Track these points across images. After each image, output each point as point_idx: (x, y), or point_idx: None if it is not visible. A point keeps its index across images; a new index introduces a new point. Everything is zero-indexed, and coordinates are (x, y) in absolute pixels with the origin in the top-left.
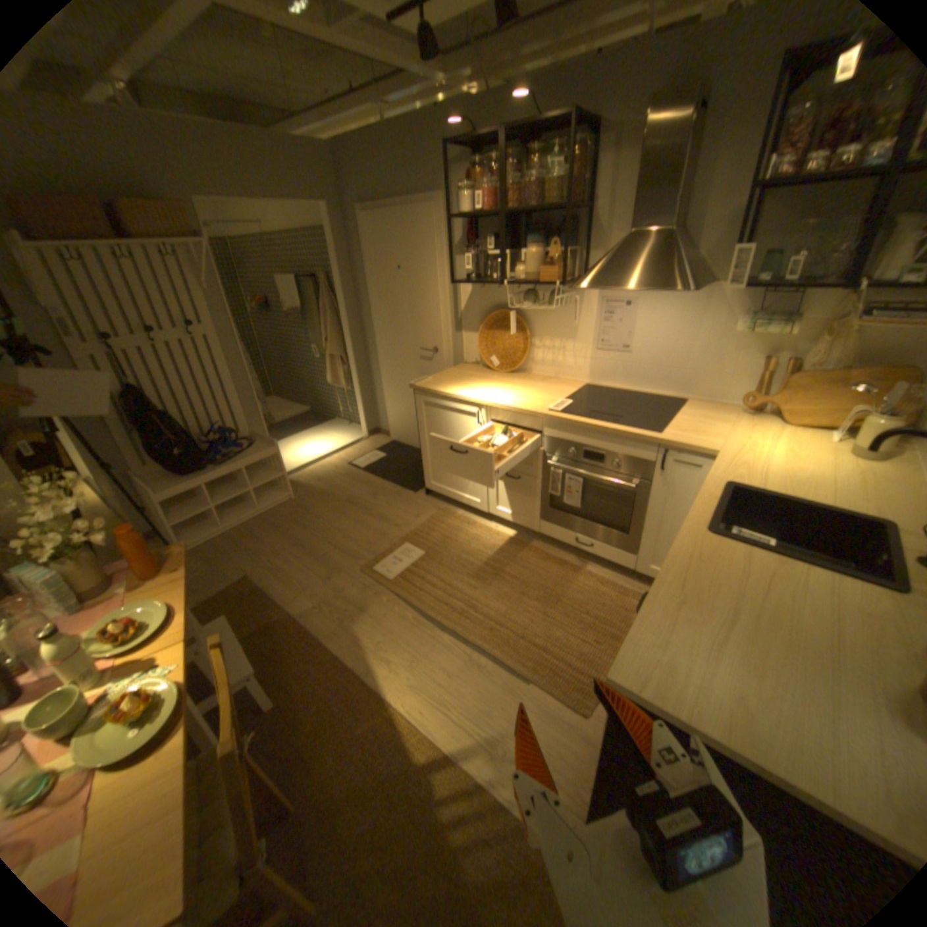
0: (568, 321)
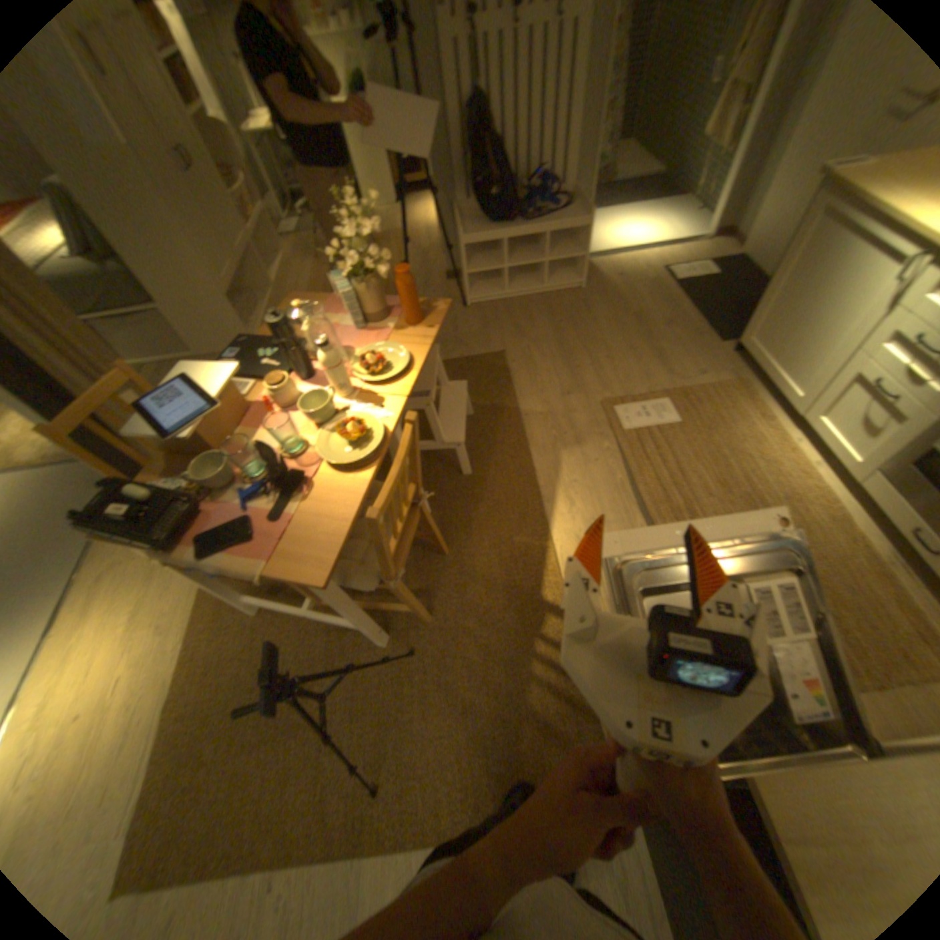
0: None
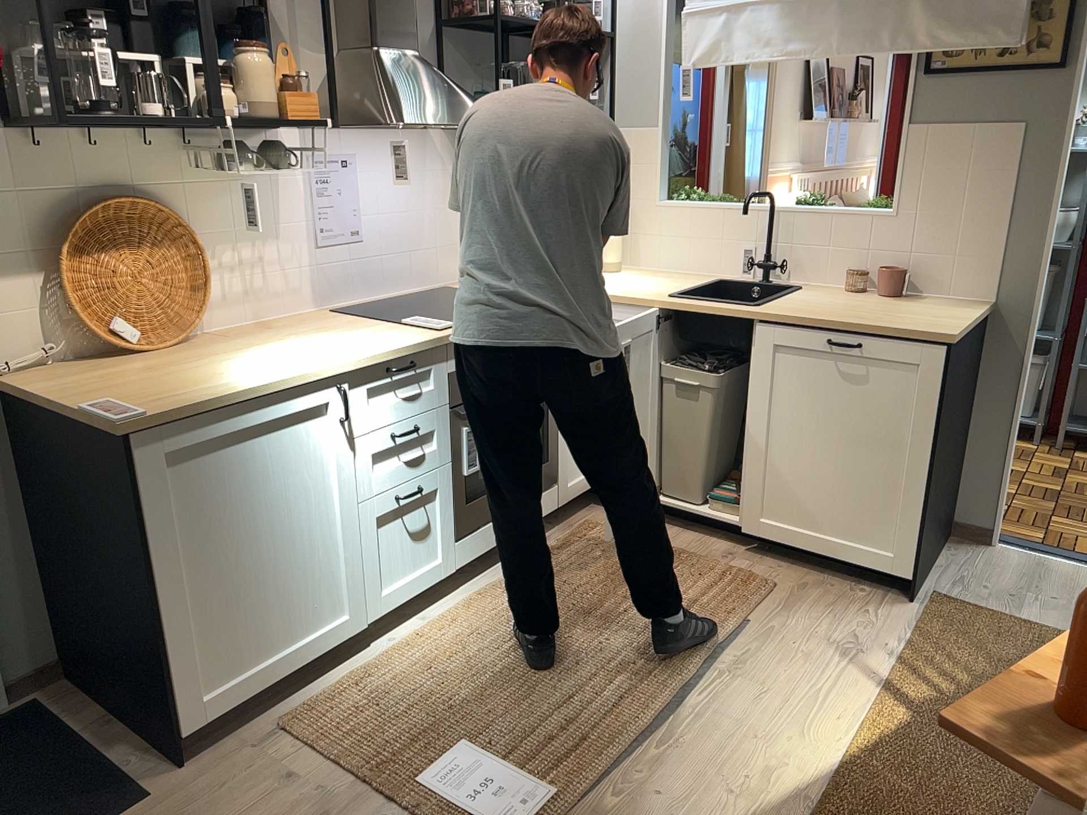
0: (261, 206)
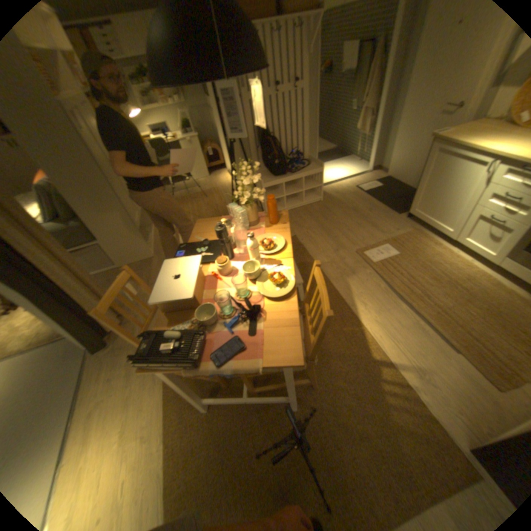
0: None
